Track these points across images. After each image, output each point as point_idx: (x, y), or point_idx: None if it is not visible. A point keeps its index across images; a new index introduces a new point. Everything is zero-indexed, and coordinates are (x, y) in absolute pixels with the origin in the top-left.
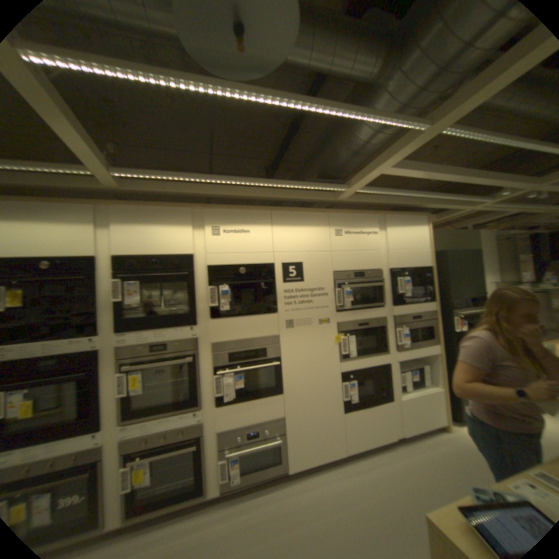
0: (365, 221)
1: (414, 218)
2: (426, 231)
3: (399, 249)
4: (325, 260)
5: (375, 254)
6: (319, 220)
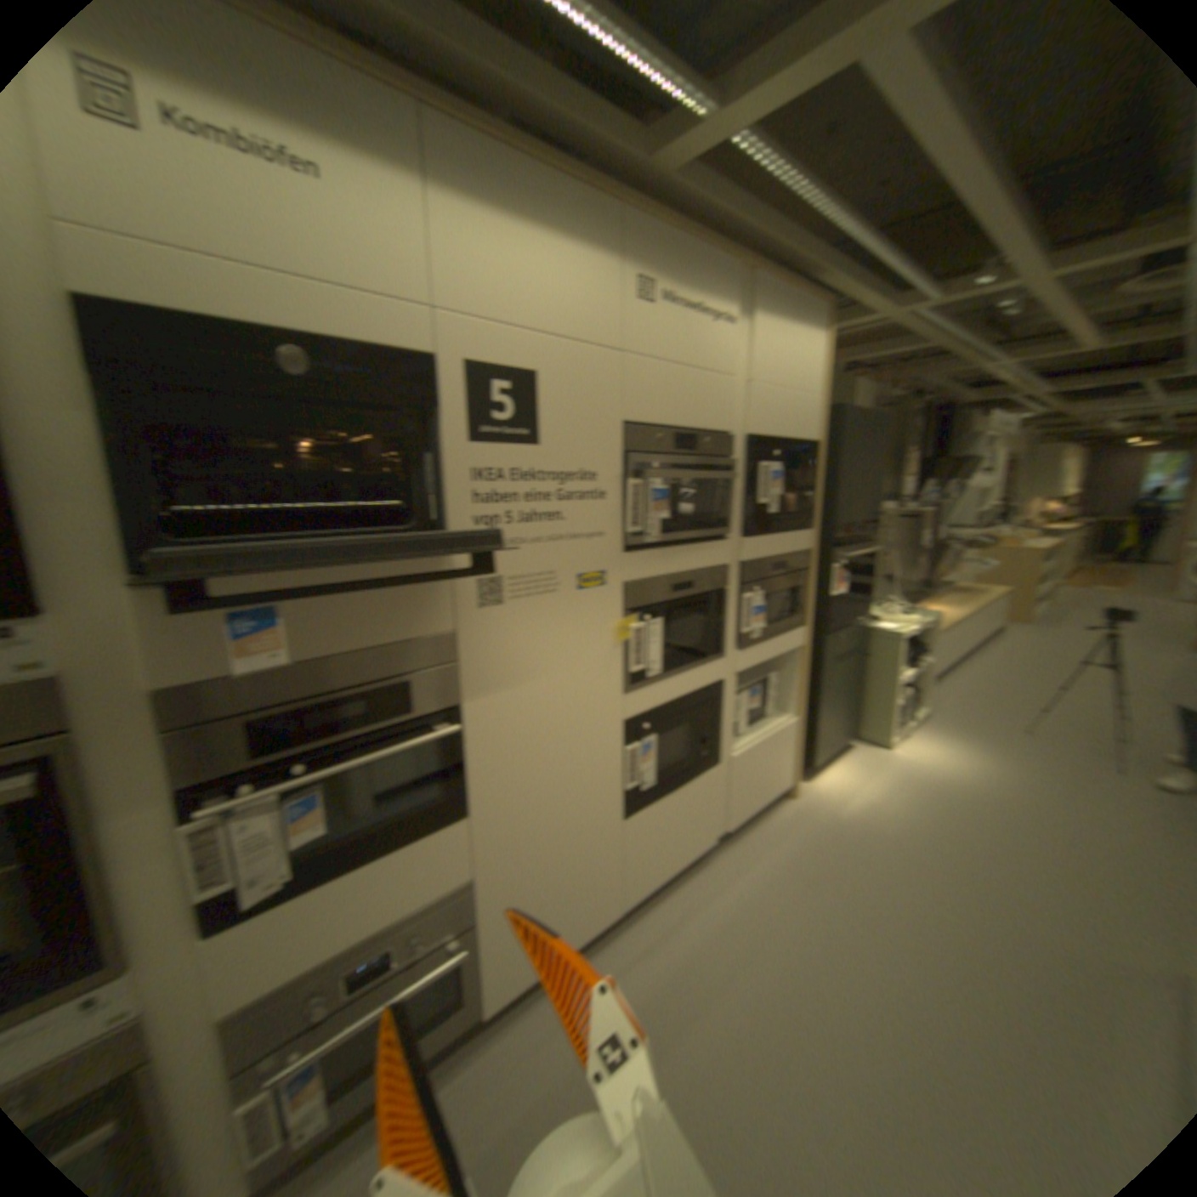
0: (714, 273)
1: (810, 301)
2: (825, 346)
3: (773, 381)
4: (607, 378)
5: (727, 385)
6: (597, 222)
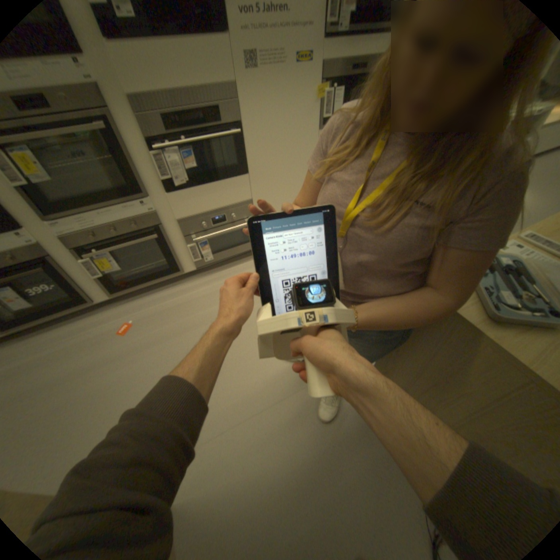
0: None
1: None
2: None
3: None
4: None
5: None
6: None
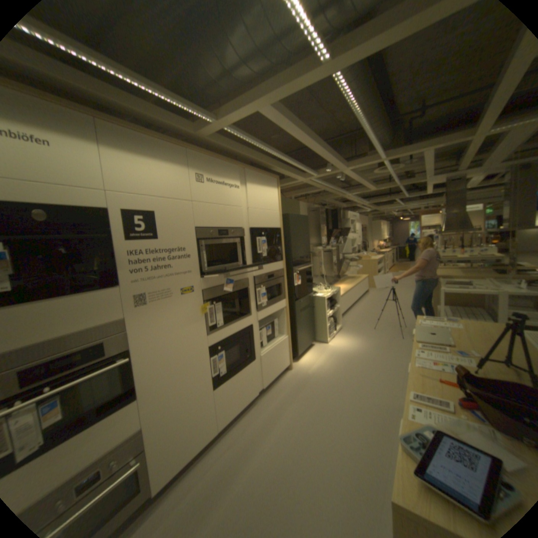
0: (227, 171)
1: (268, 178)
2: (276, 194)
3: (256, 208)
4: (185, 212)
5: (237, 210)
6: (174, 156)
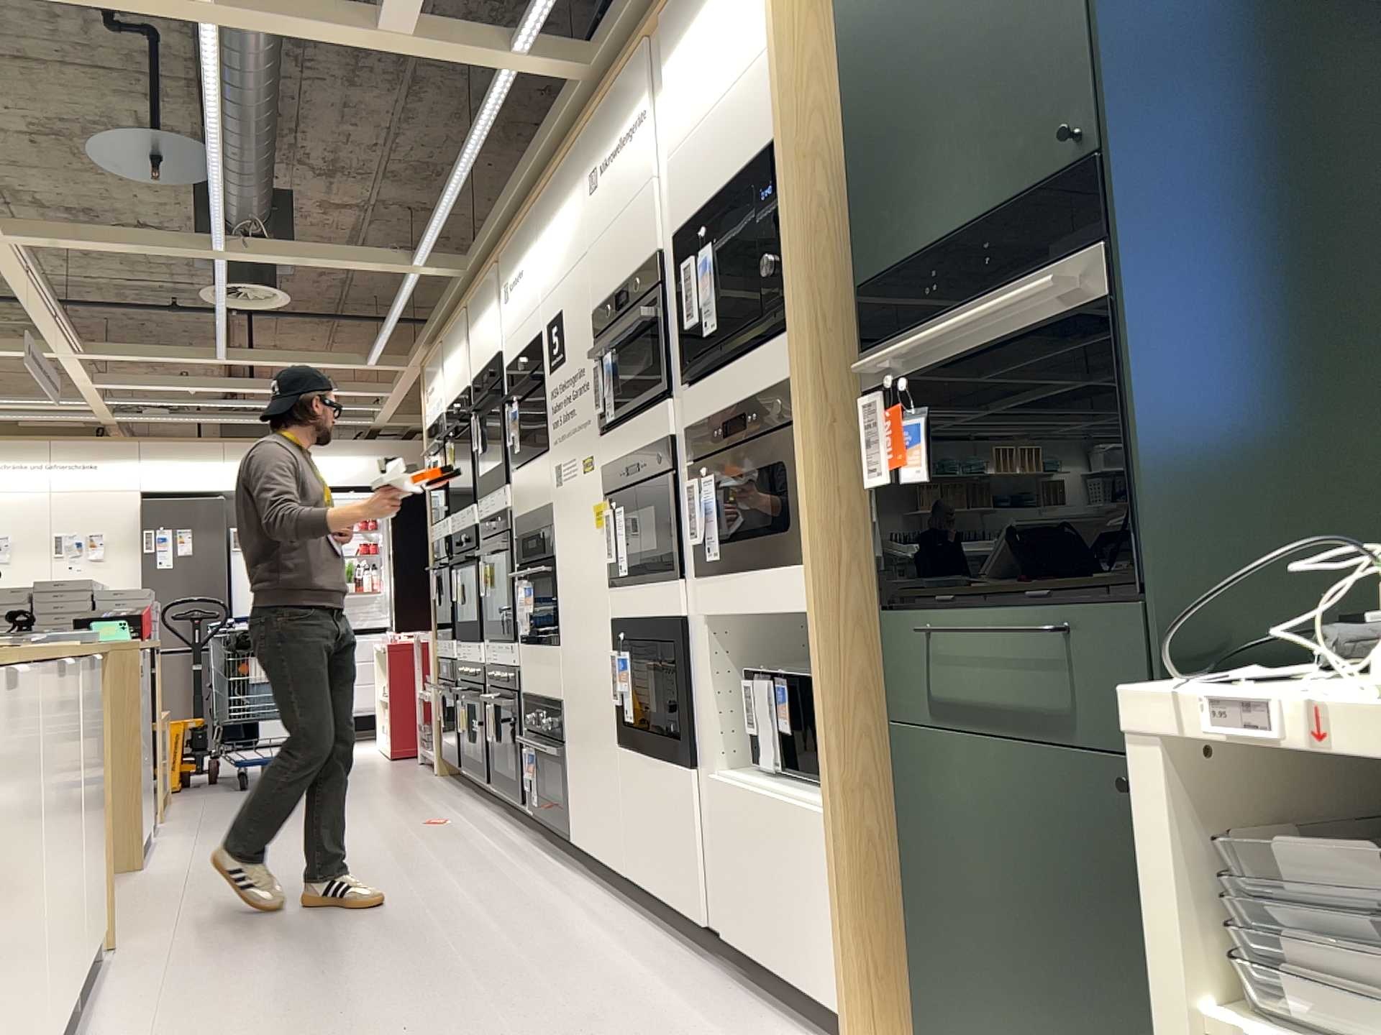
0: (626, 96)
1: None
2: None
3: (689, 132)
4: (582, 283)
5: (645, 200)
6: (572, 171)
